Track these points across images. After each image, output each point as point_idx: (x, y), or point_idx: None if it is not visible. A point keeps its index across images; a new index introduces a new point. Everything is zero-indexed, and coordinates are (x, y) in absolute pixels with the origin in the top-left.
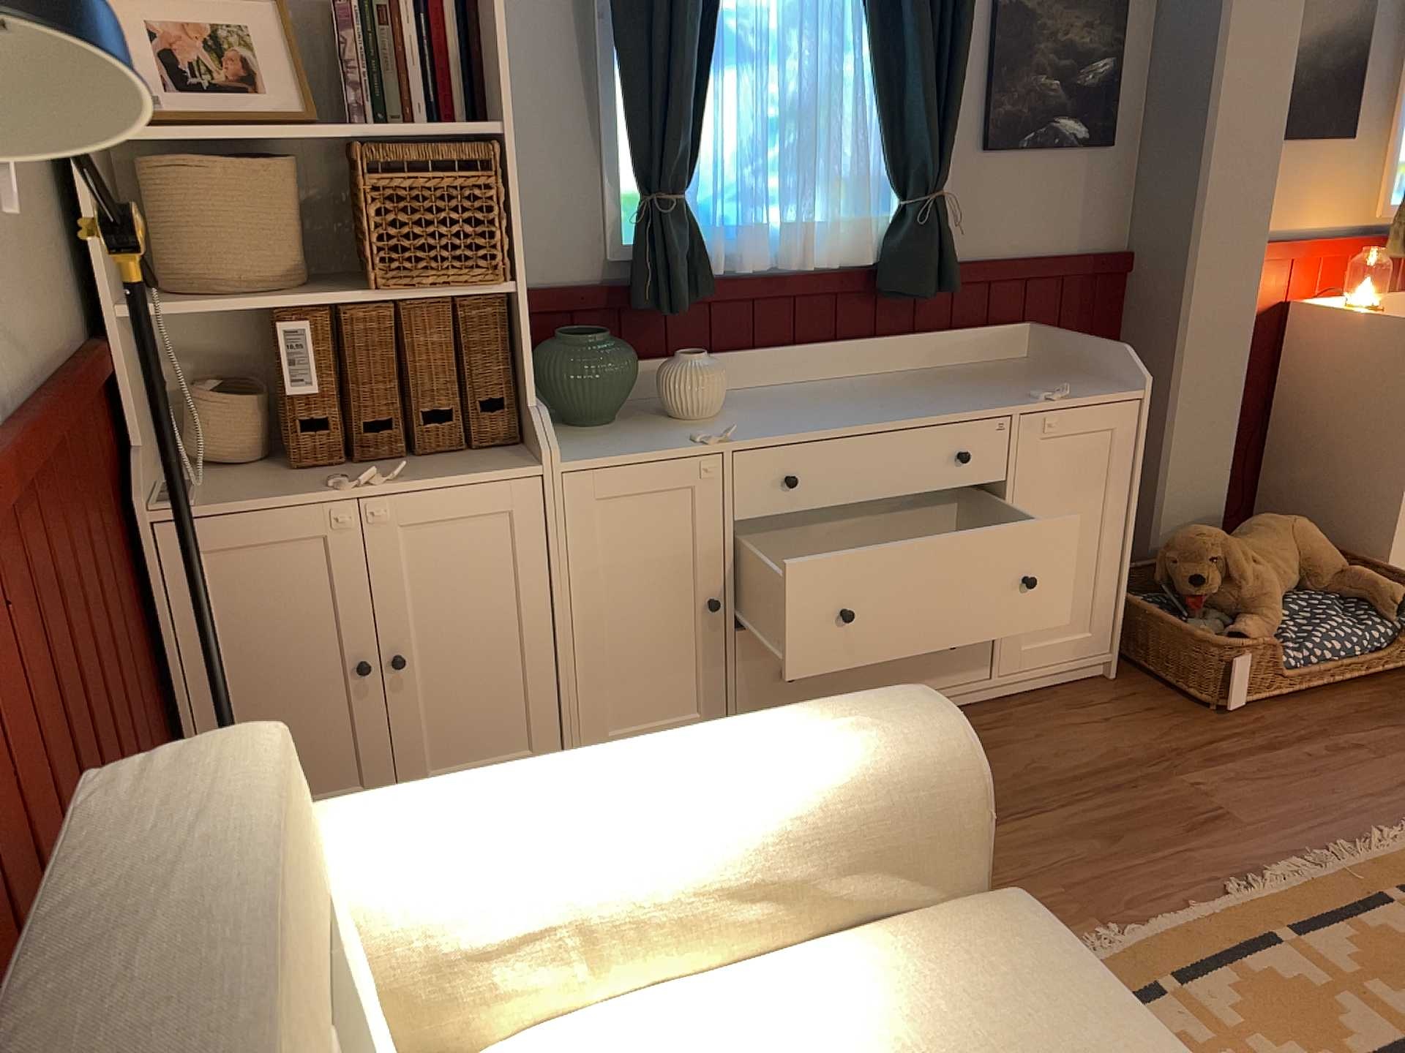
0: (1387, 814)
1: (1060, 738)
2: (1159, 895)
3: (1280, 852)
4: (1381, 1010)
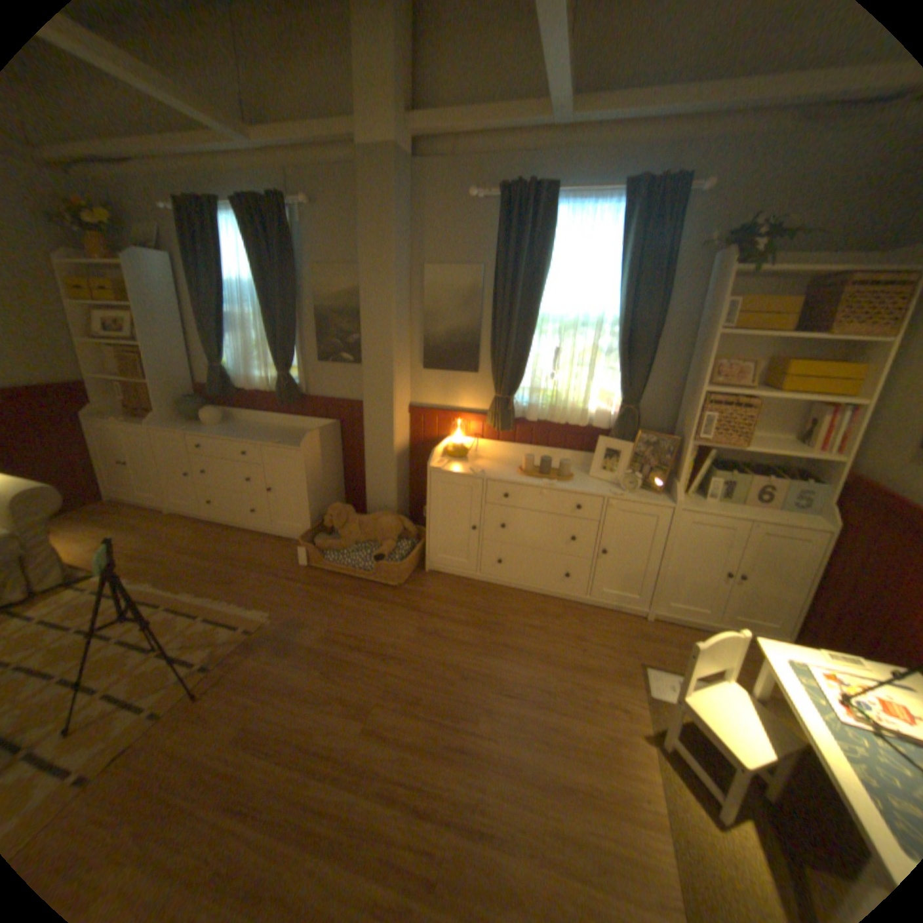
0: (260, 608)
1: (261, 551)
2: (175, 589)
3: (217, 598)
4: (130, 632)
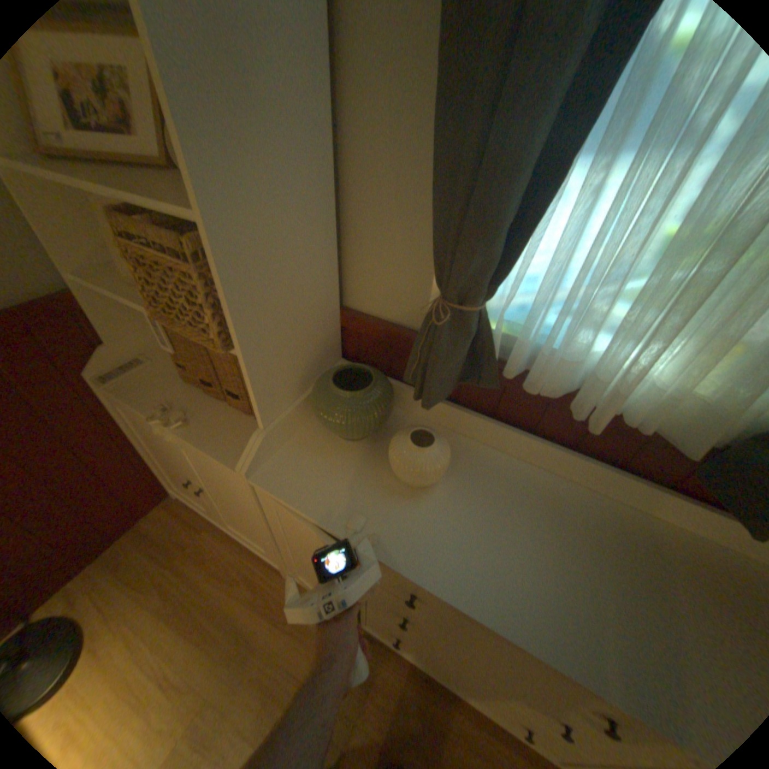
0: None
1: None
2: None
3: None
4: None
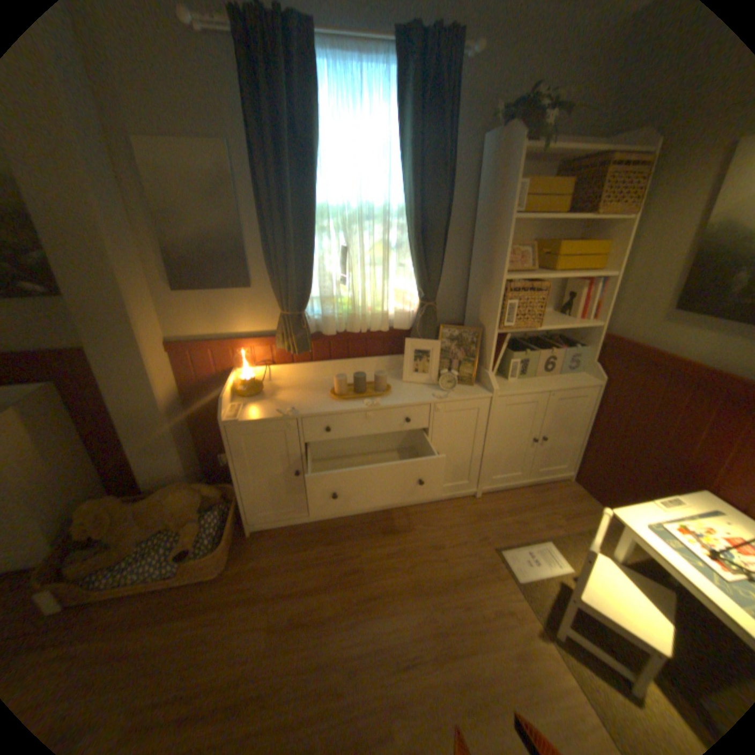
0: None
1: None
2: None
3: None
4: None
